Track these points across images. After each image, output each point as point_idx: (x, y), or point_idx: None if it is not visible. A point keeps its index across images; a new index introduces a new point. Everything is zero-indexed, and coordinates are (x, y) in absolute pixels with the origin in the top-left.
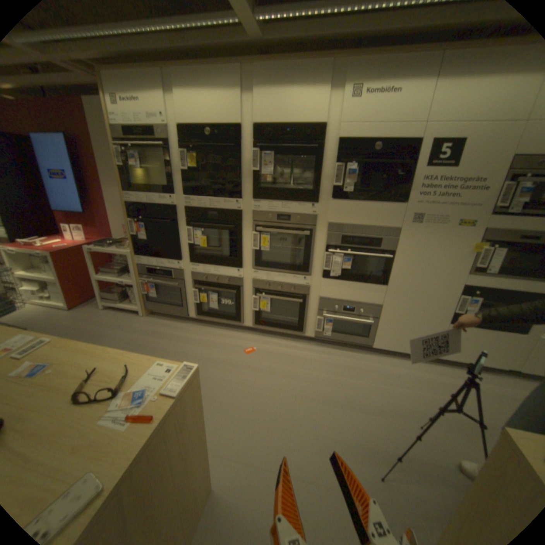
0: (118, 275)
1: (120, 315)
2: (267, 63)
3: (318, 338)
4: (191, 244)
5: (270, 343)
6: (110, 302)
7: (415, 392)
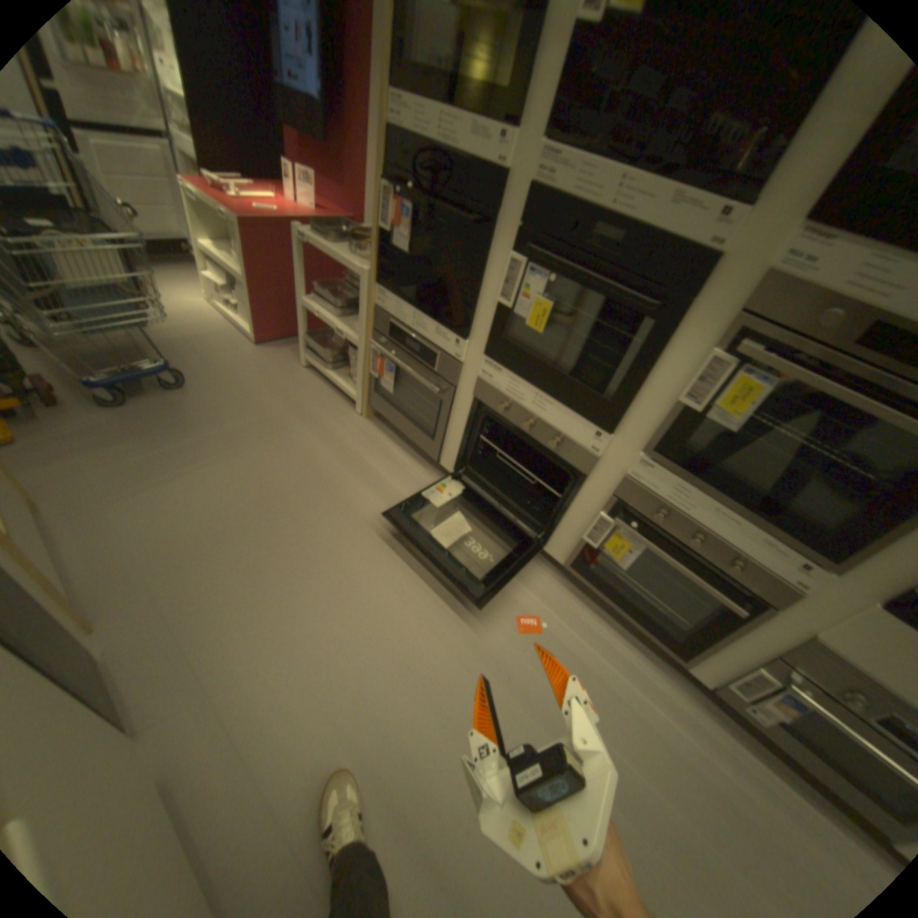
0: (342, 313)
1: (328, 393)
2: None
3: (726, 698)
4: (505, 306)
5: (589, 628)
6: (321, 359)
7: None
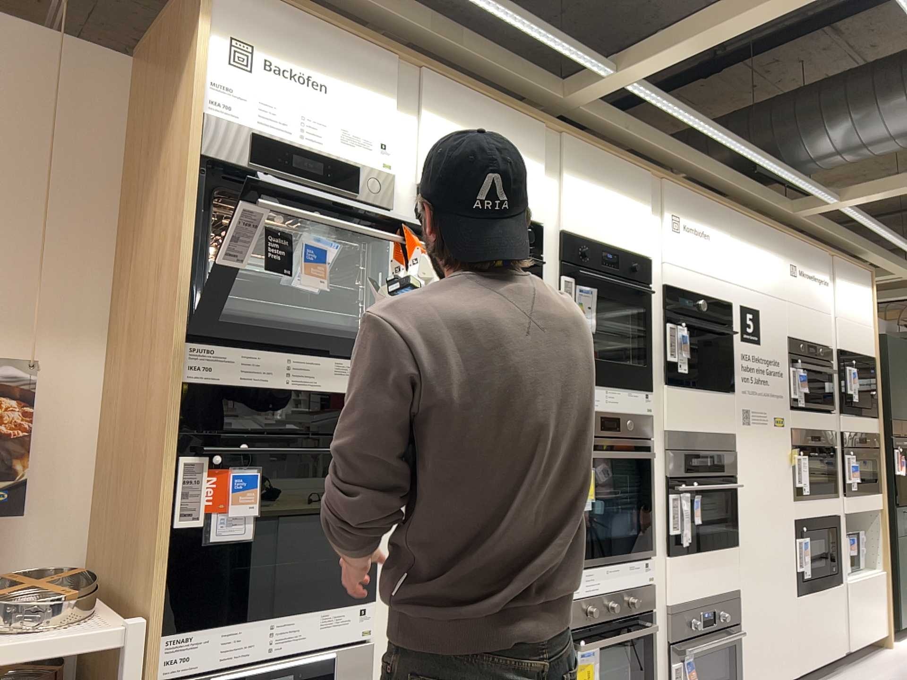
0: None
1: None
2: (577, 150)
3: None
4: None
5: None
6: None
7: None
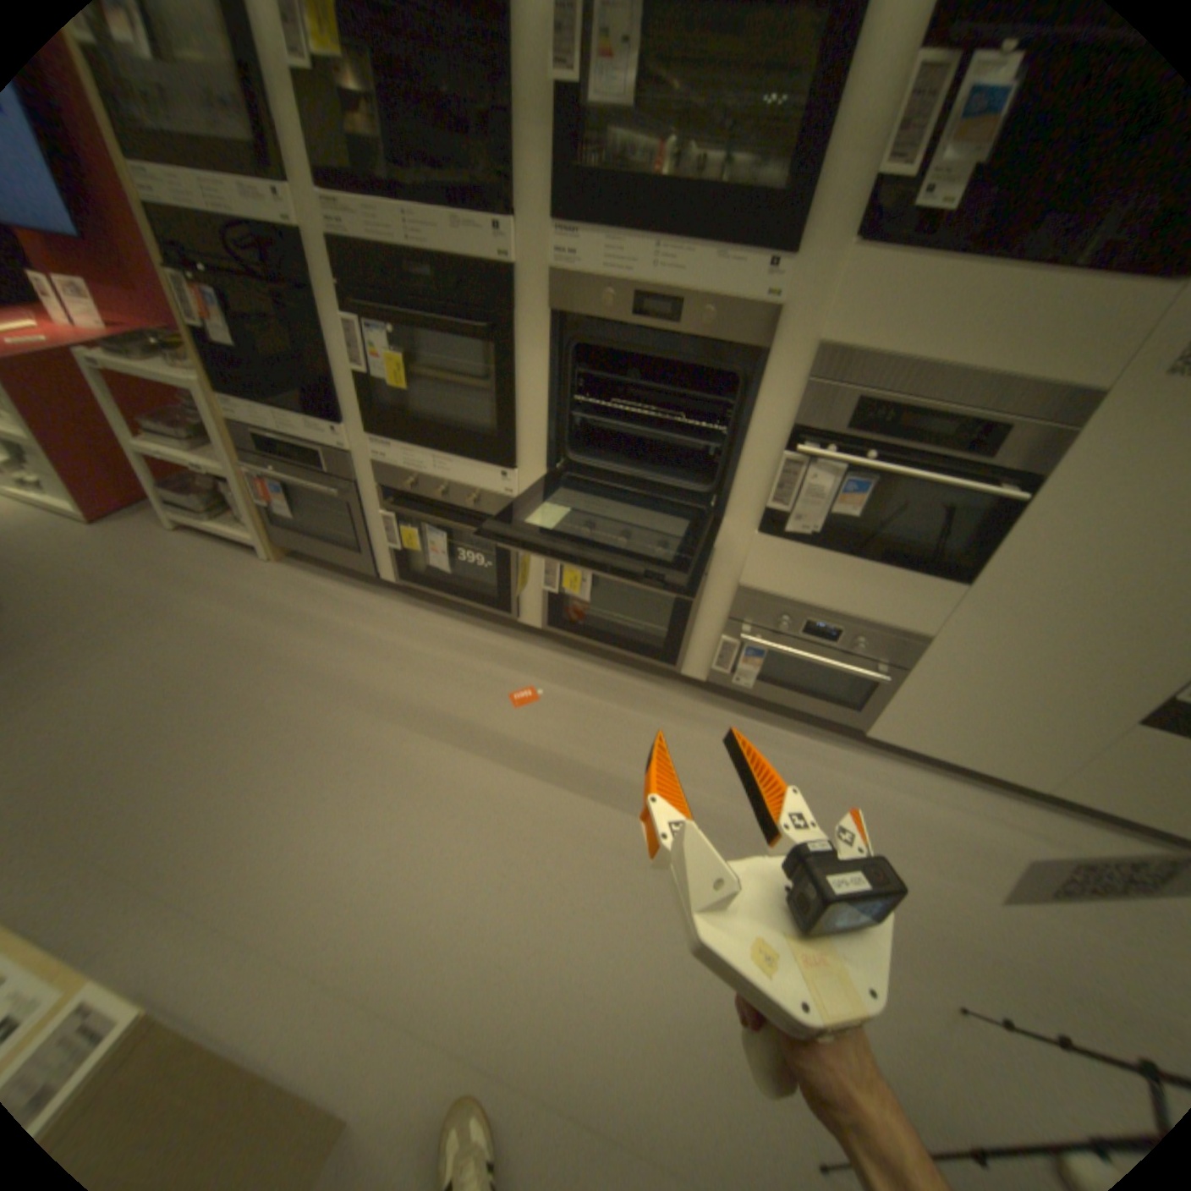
0: (190, 444)
1: (214, 550)
2: None
3: (717, 684)
4: (359, 374)
5: (585, 680)
6: (188, 513)
7: (965, 887)
